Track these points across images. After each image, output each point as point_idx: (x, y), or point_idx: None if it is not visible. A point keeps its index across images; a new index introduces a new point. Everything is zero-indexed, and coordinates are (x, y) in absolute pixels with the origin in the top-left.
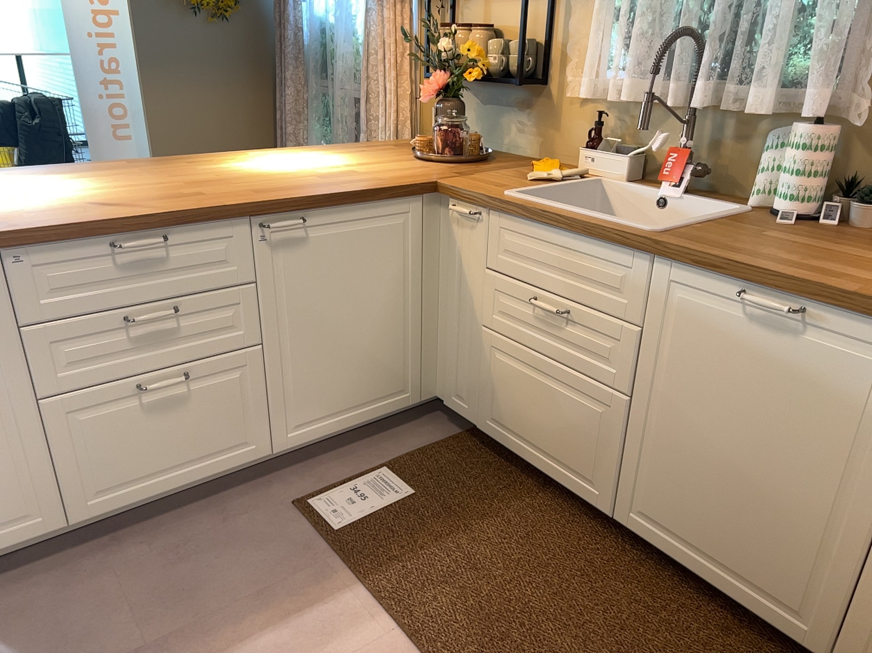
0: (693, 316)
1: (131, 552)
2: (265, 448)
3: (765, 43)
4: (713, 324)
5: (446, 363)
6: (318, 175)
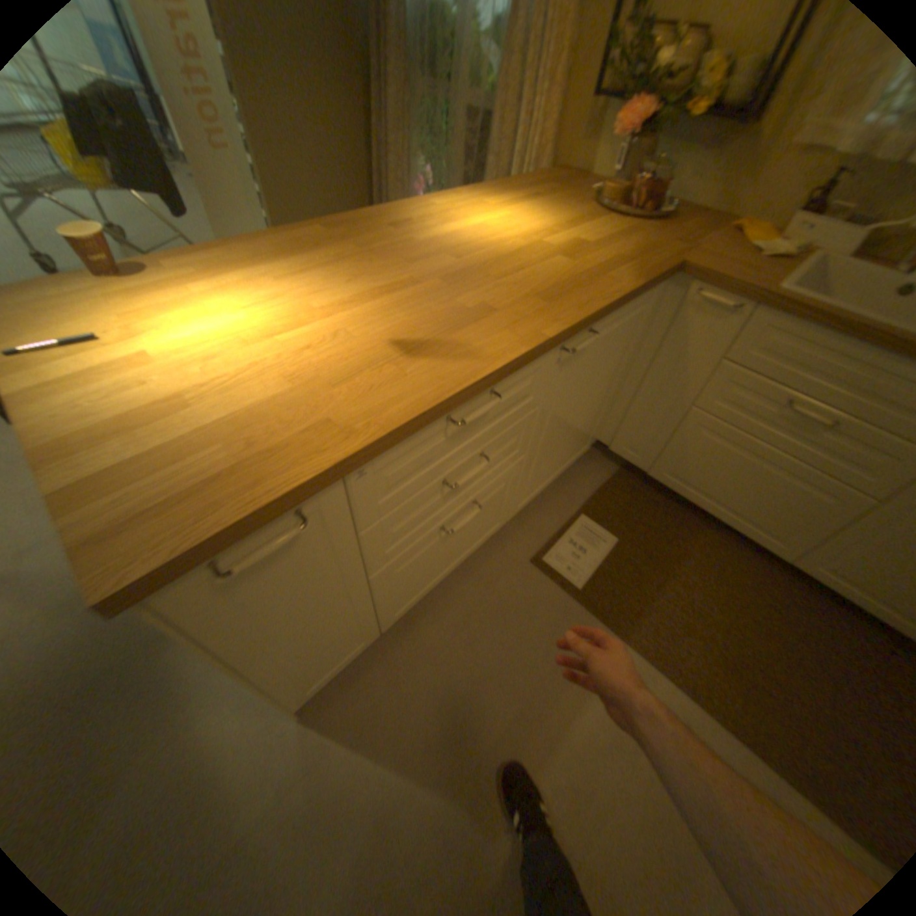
0: None
1: (429, 635)
2: (504, 522)
3: None
4: None
5: (625, 422)
6: (556, 250)
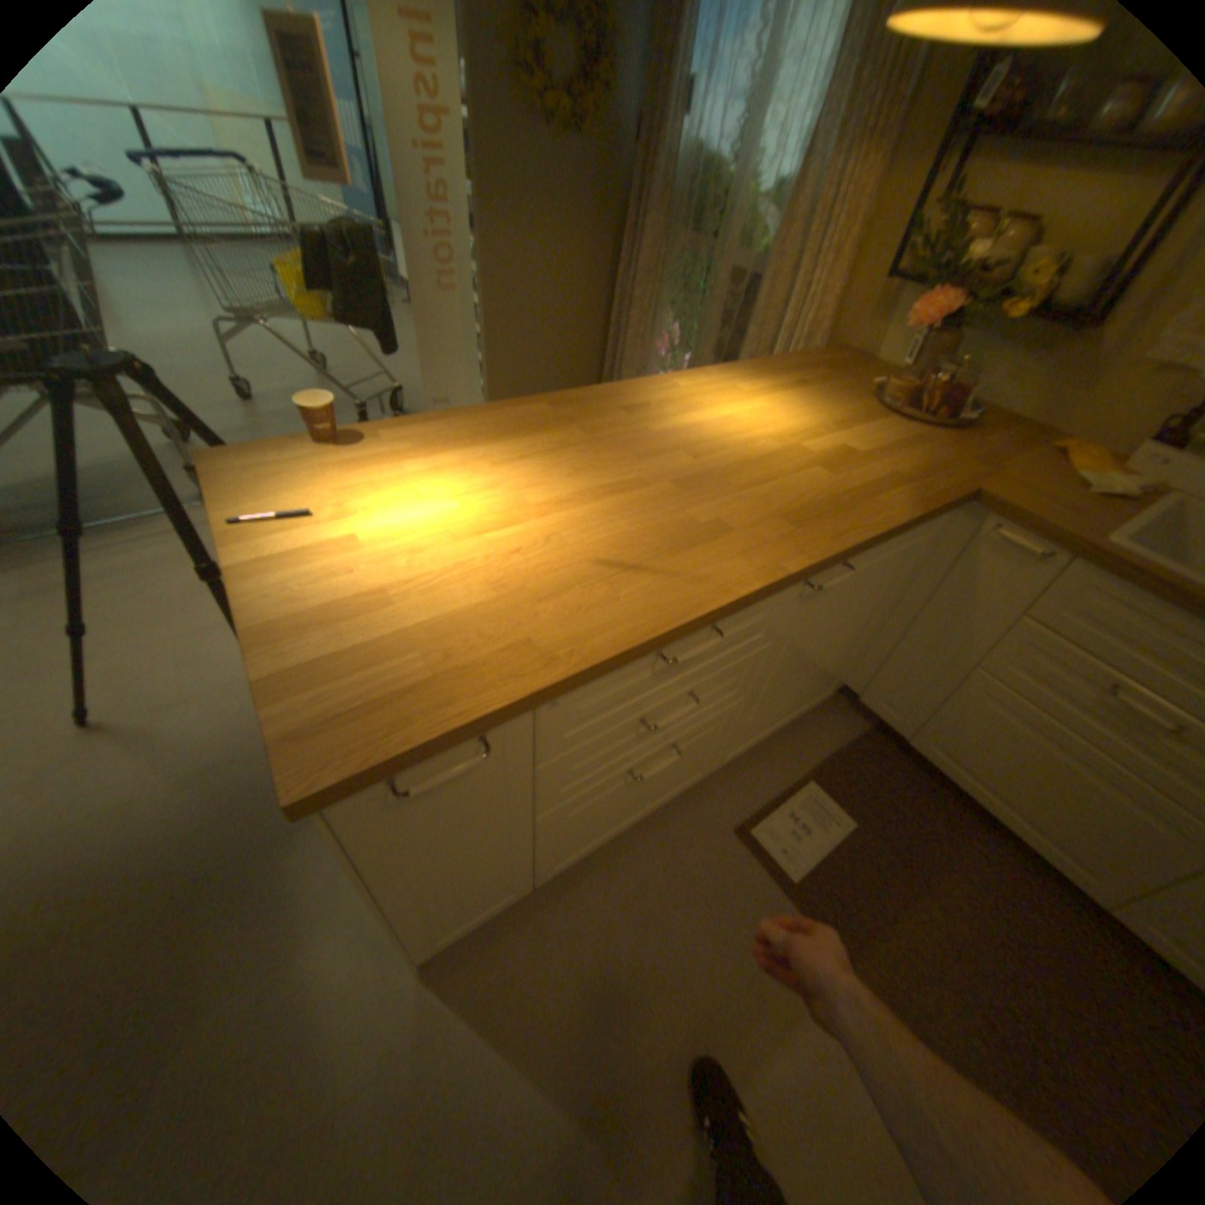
0: None
1: (592, 904)
2: (708, 775)
3: None
4: None
5: (886, 671)
6: (818, 458)
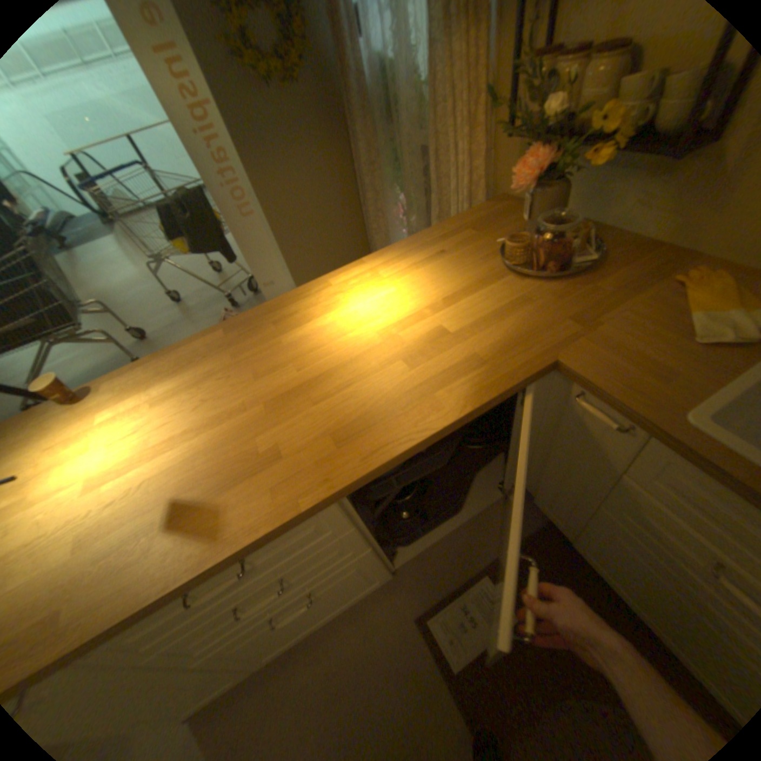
0: None
1: (302, 678)
2: (387, 580)
3: None
4: None
5: (542, 487)
6: (403, 350)
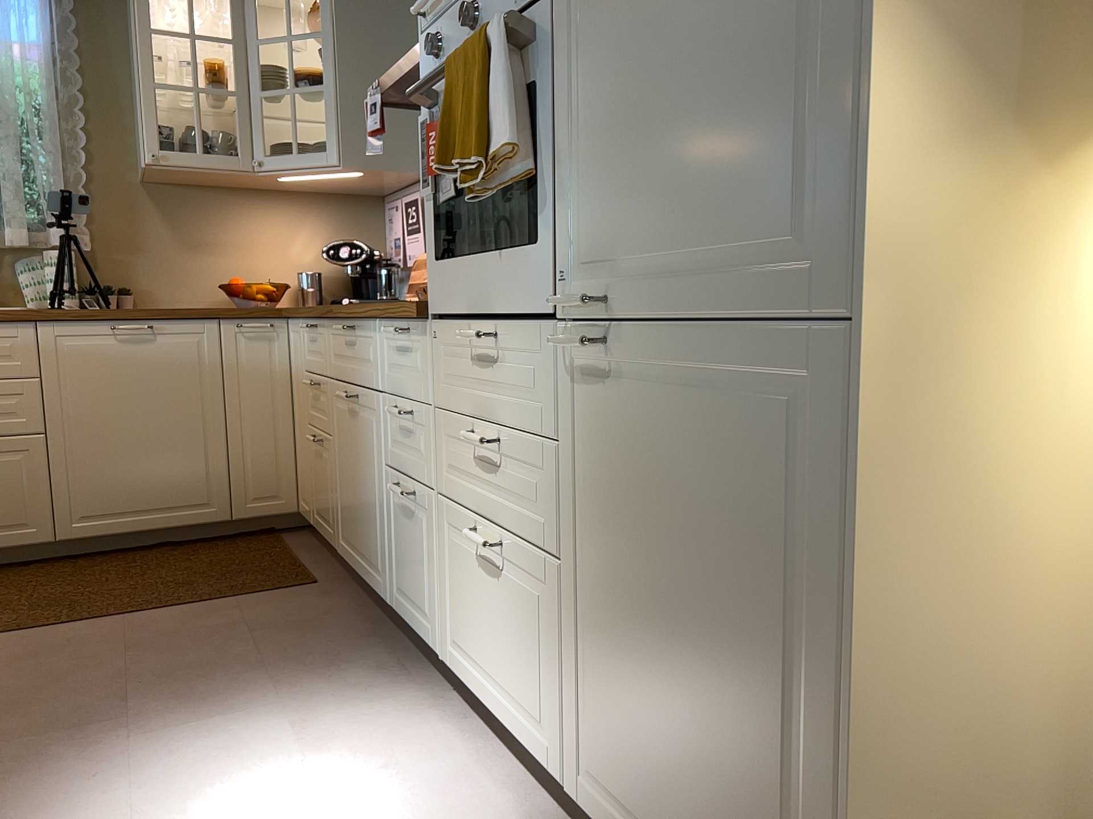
0: (81, 354)
1: None
2: None
3: (7, 198)
4: (97, 353)
5: None
6: None
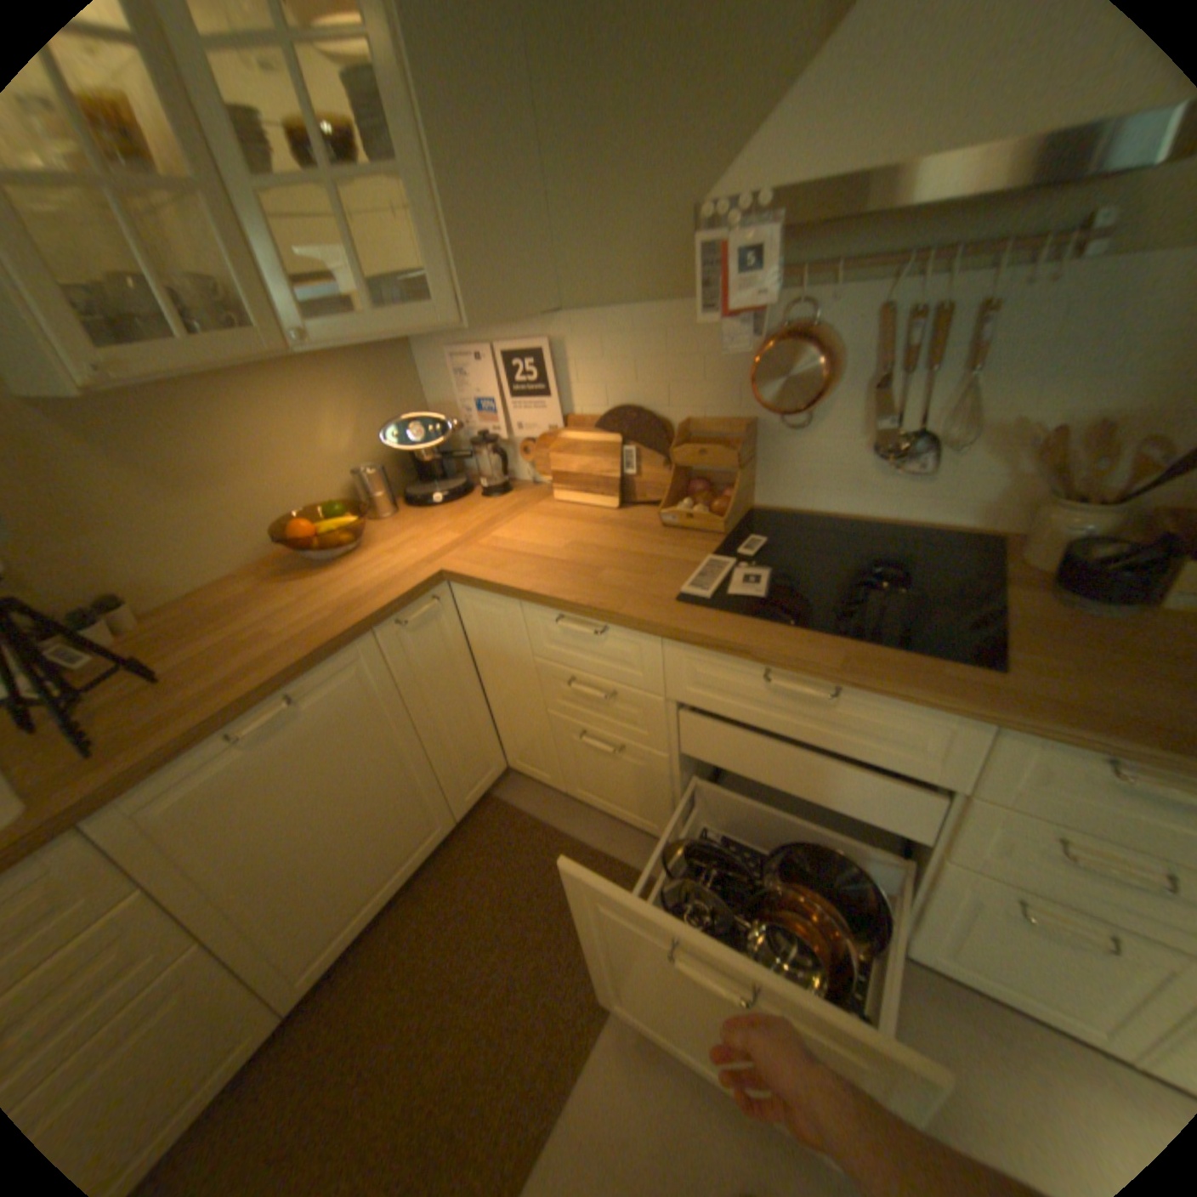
0: (194, 808)
1: None
2: None
3: None
4: (221, 788)
5: None
6: None
